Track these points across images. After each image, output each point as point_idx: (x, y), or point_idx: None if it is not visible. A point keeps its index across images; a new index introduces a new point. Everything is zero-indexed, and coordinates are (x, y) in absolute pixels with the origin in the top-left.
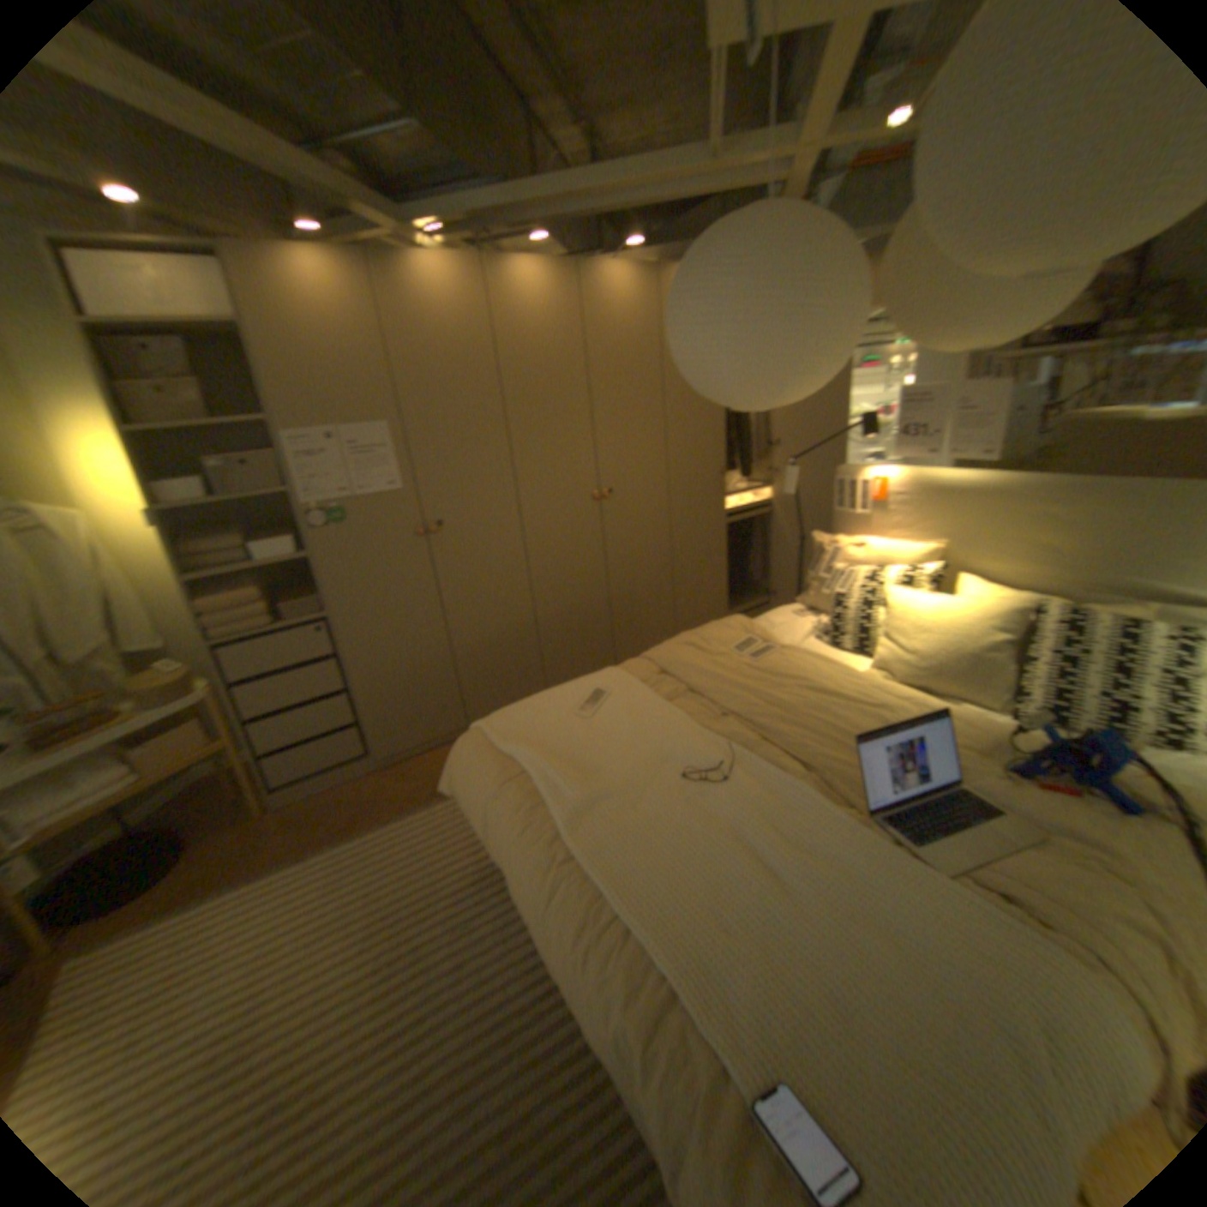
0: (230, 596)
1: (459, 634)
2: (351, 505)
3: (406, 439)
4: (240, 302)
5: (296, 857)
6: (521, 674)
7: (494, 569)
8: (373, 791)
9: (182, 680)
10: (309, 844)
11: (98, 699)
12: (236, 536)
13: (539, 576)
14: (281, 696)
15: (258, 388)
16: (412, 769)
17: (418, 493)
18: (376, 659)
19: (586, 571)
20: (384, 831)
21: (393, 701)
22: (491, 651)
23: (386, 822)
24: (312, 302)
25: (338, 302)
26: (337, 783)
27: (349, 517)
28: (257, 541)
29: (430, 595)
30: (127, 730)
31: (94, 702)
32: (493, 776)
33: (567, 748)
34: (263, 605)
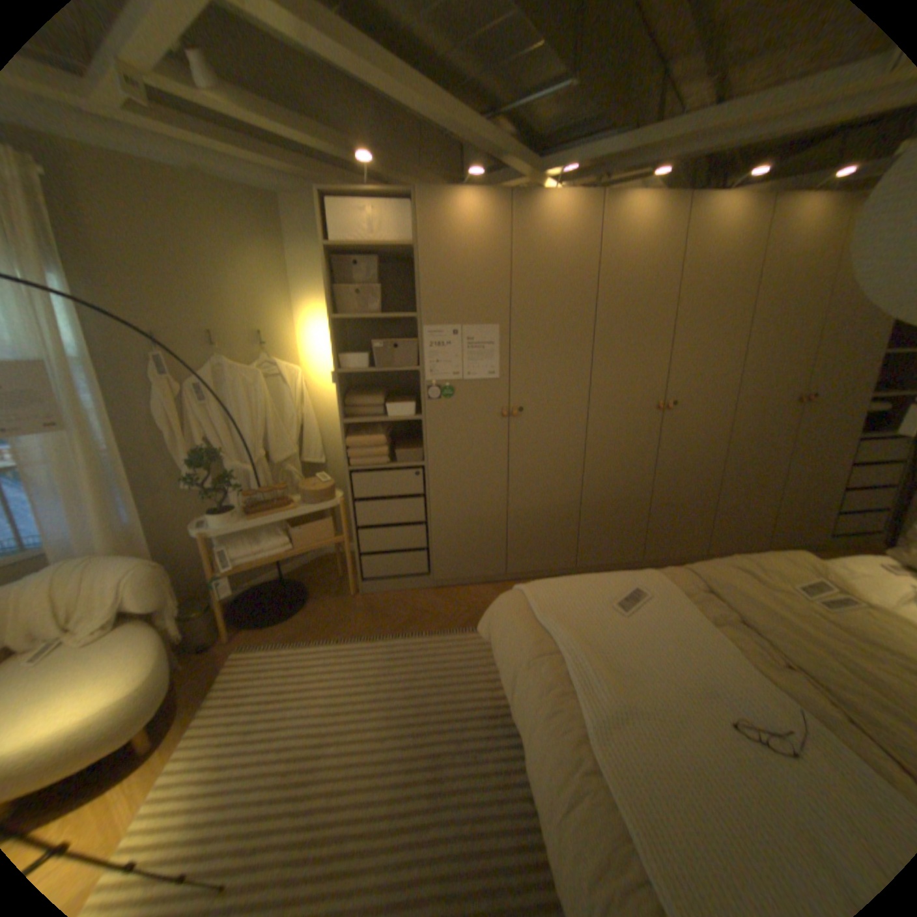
0: (370, 437)
1: (517, 499)
2: (461, 385)
3: (512, 338)
4: (421, 230)
5: (371, 634)
6: (559, 543)
7: (557, 453)
8: (430, 602)
9: (332, 488)
10: (380, 628)
11: (286, 489)
12: (383, 396)
13: (594, 465)
14: (386, 515)
15: (418, 293)
16: (460, 595)
17: (511, 383)
18: (453, 504)
19: (637, 470)
20: (431, 639)
21: (458, 539)
22: (539, 518)
23: (434, 632)
24: (467, 230)
25: (486, 230)
26: (407, 587)
27: (458, 394)
28: (394, 402)
29: (503, 463)
30: (296, 514)
31: (283, 491)
32: (531, 643)
33: (604, 642)
34: (389, 447)
